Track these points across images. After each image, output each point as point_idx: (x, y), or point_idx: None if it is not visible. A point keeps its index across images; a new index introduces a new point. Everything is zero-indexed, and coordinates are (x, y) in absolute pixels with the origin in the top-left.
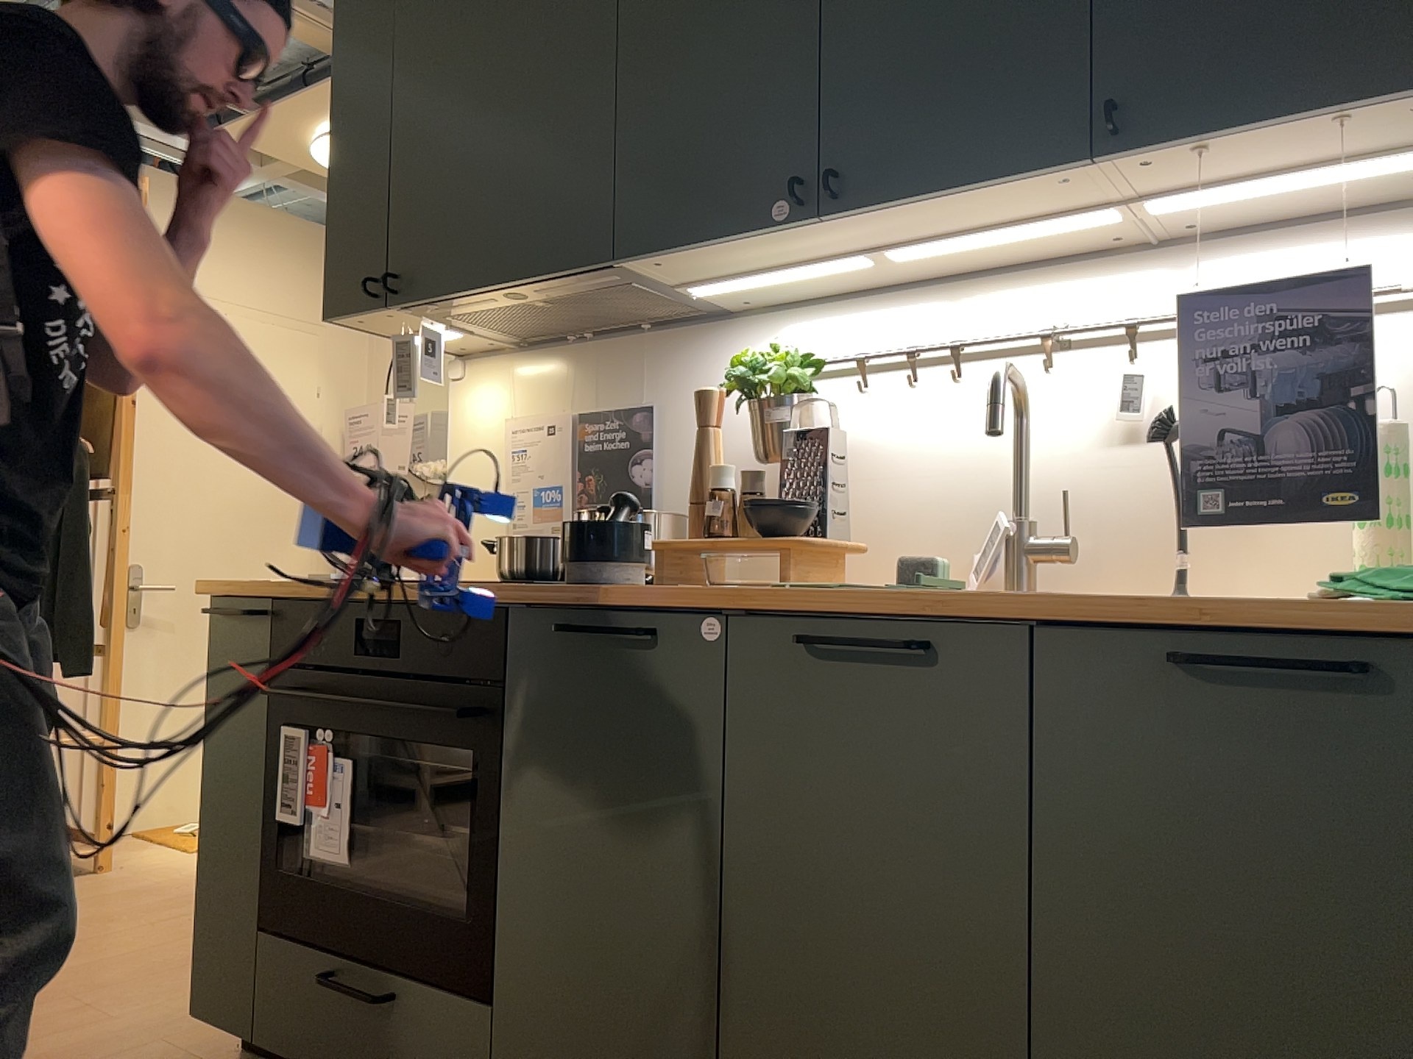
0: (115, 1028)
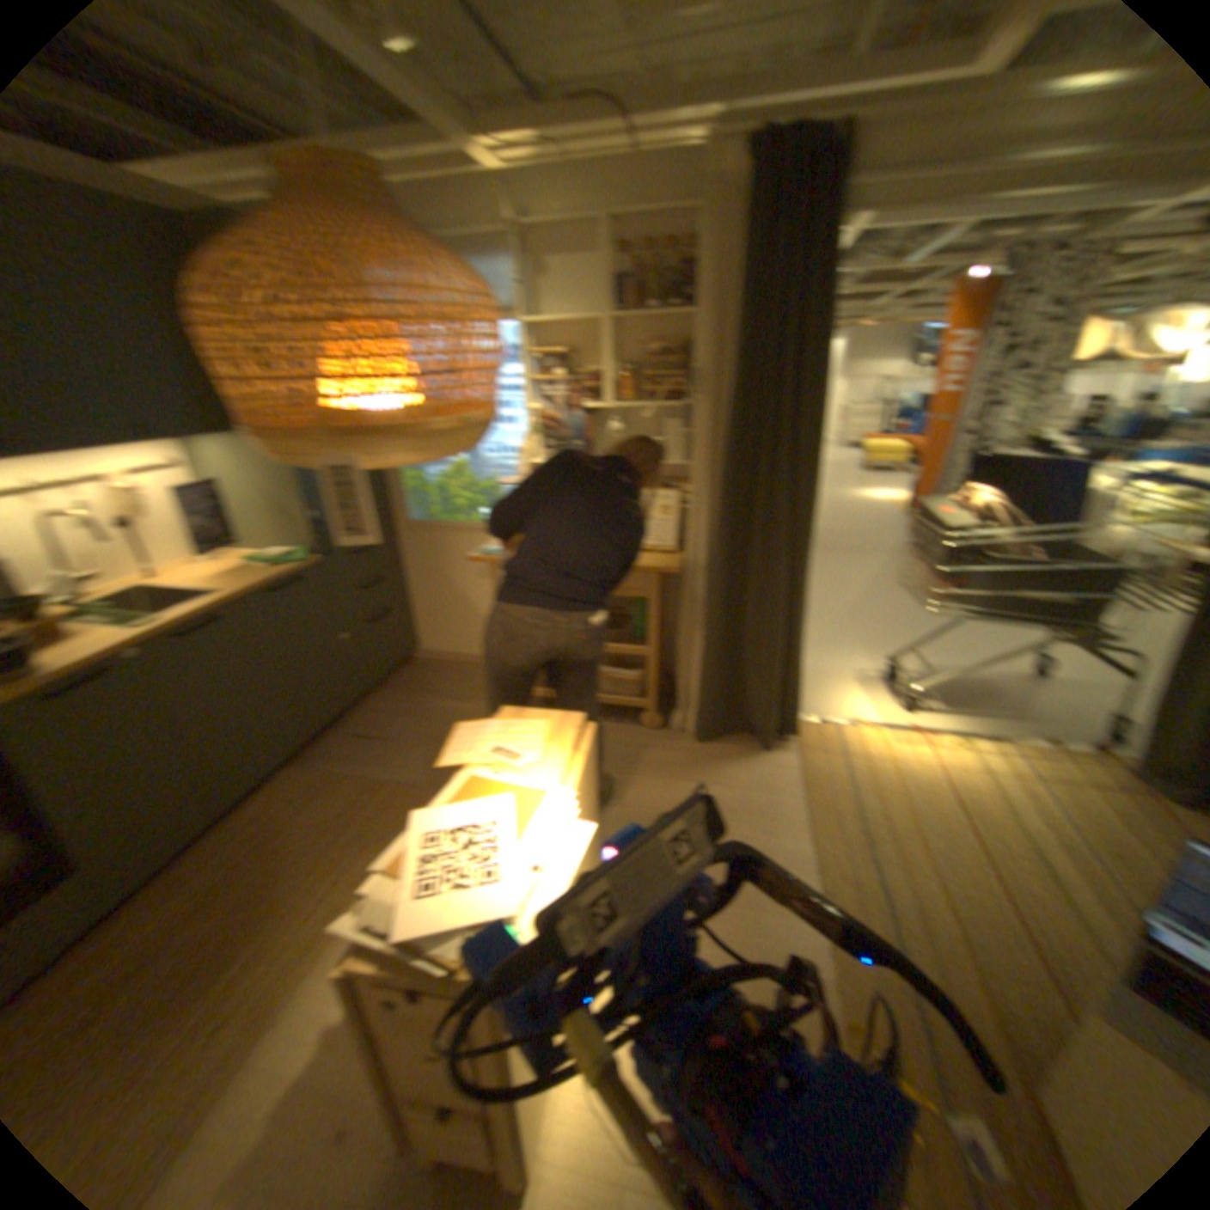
0: None
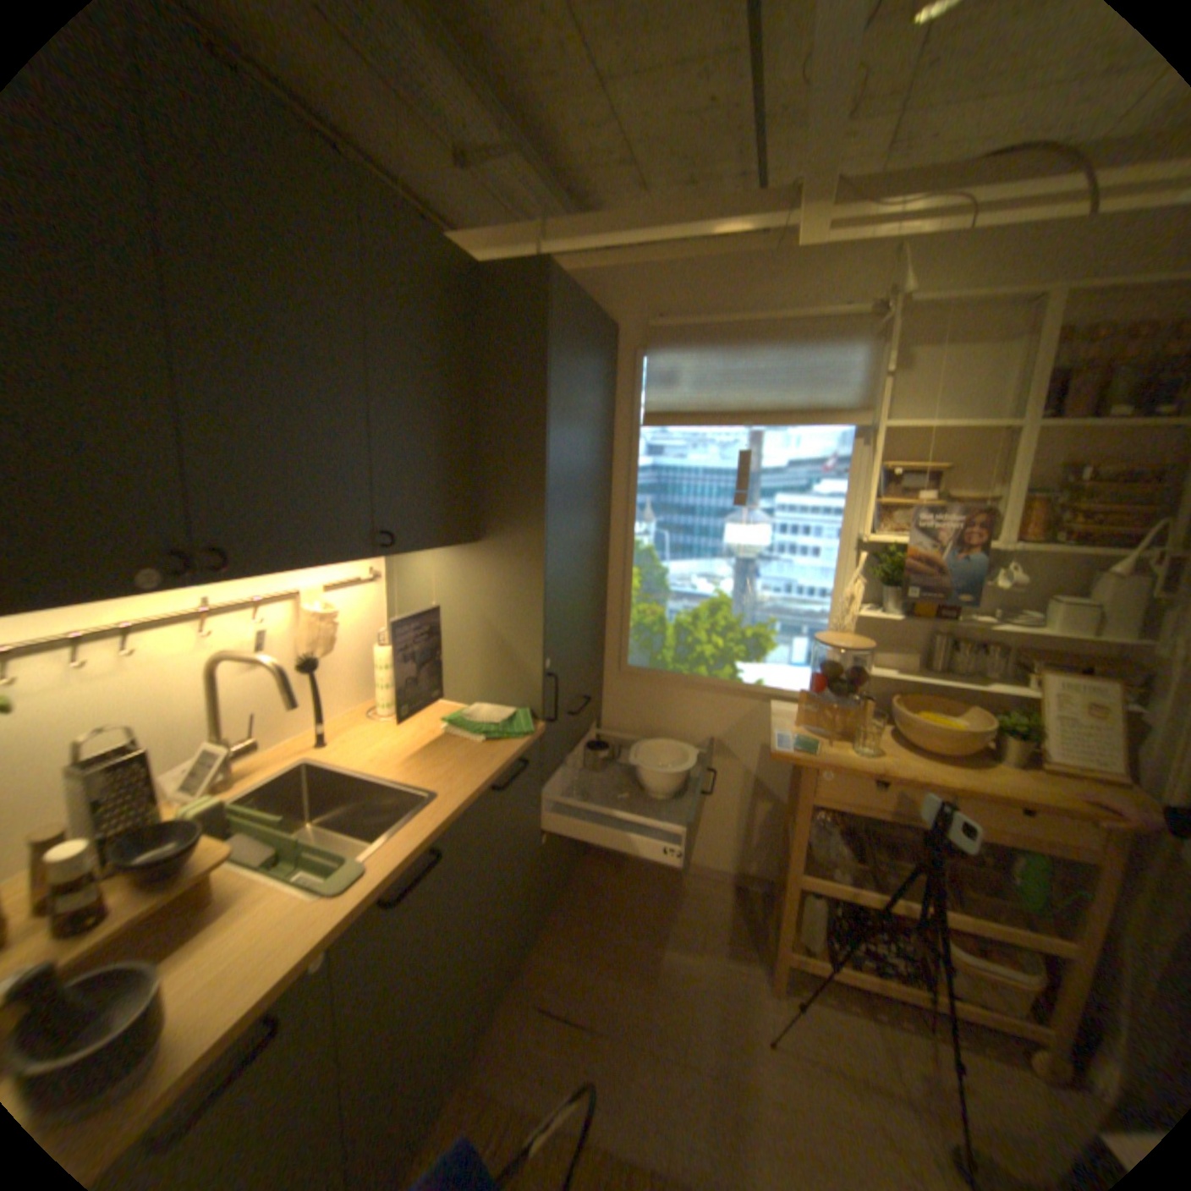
0: None
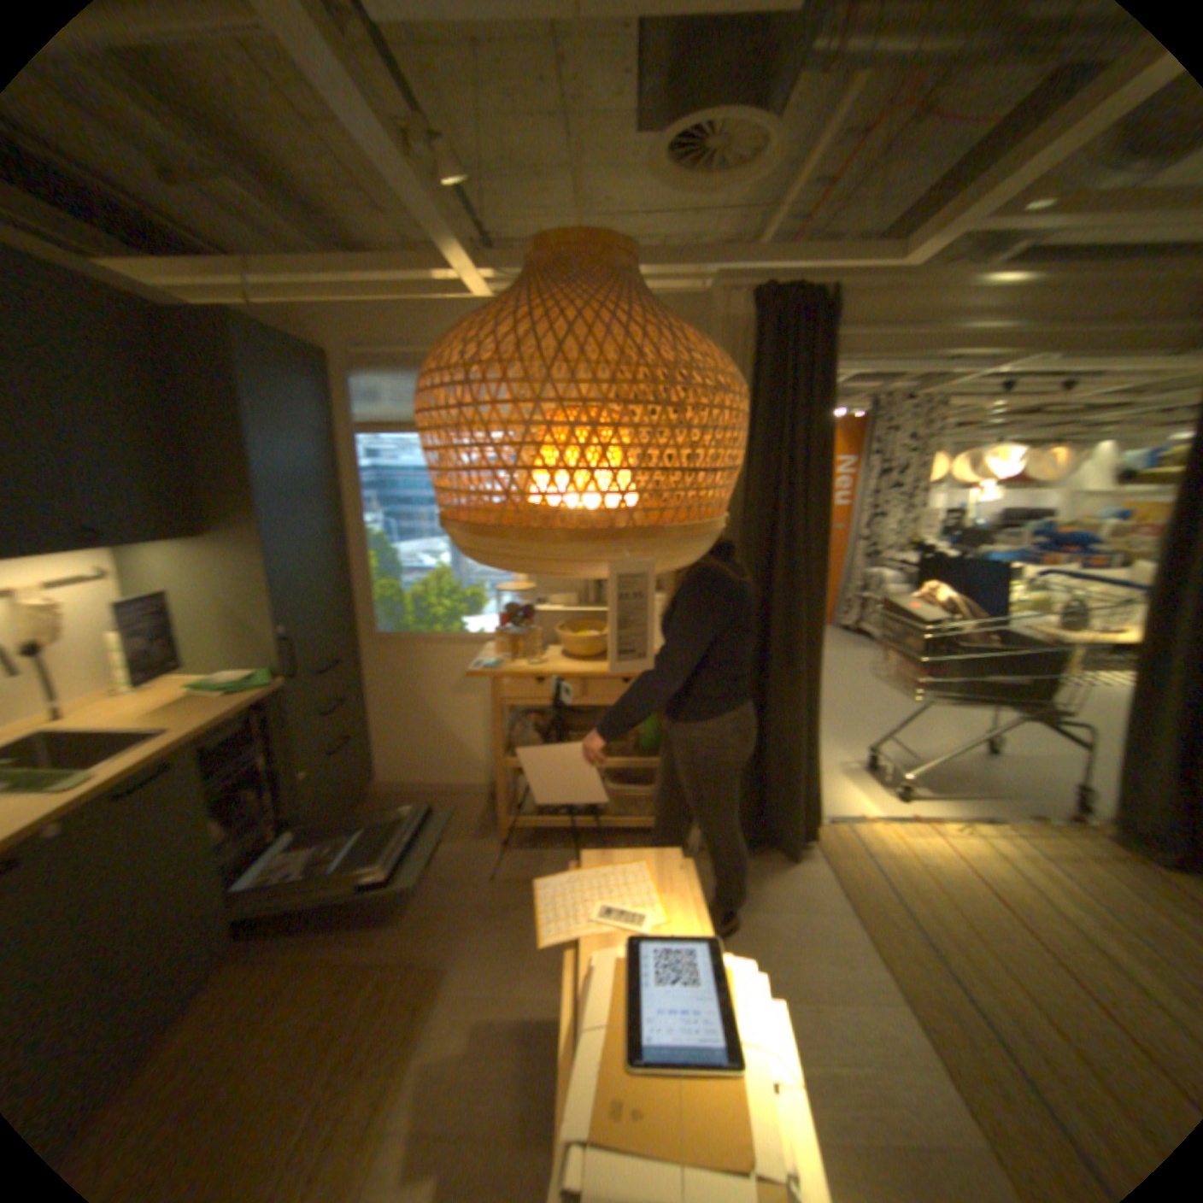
0: None
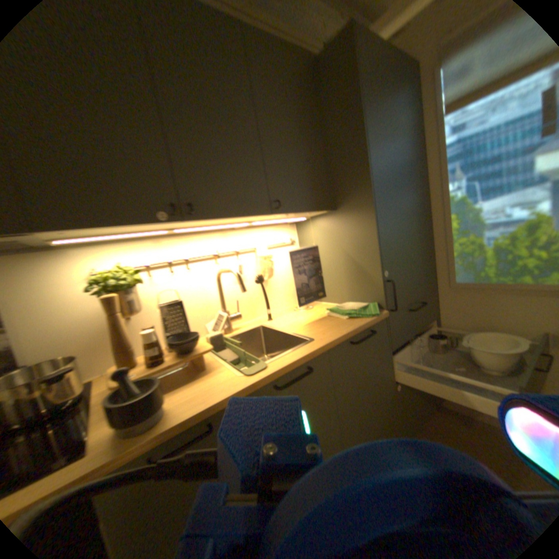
0: None
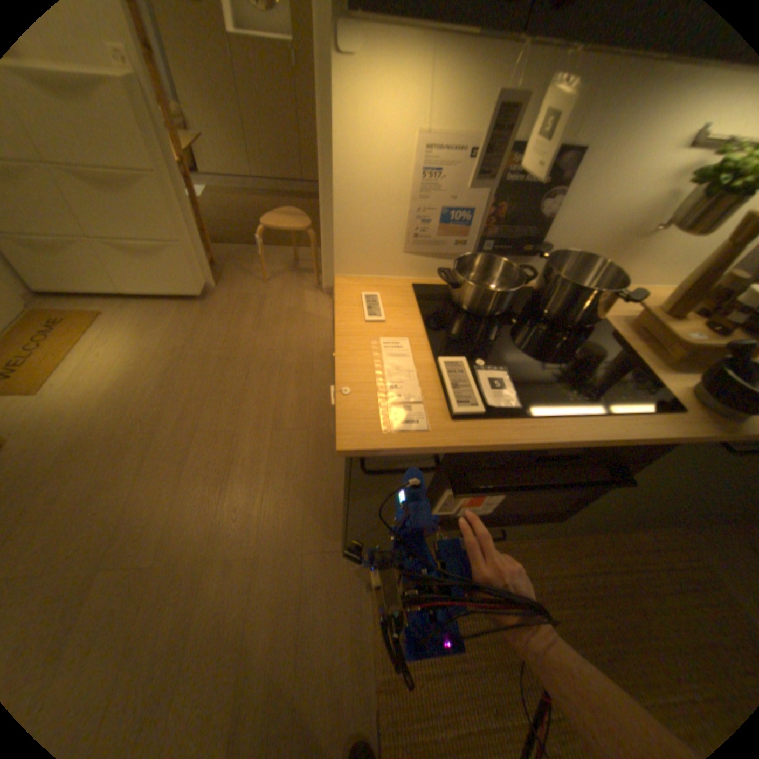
0: (266, 562)
